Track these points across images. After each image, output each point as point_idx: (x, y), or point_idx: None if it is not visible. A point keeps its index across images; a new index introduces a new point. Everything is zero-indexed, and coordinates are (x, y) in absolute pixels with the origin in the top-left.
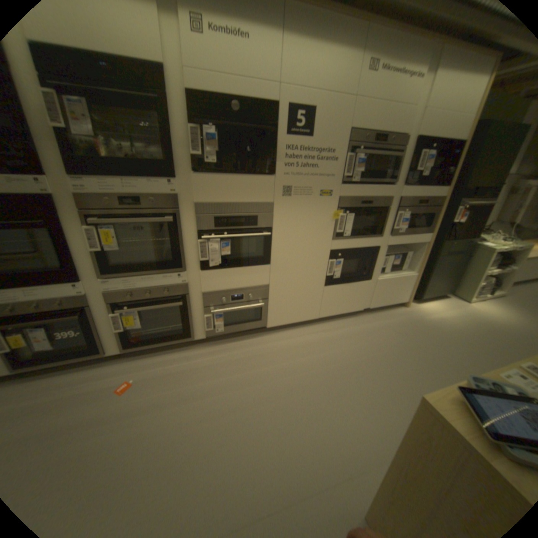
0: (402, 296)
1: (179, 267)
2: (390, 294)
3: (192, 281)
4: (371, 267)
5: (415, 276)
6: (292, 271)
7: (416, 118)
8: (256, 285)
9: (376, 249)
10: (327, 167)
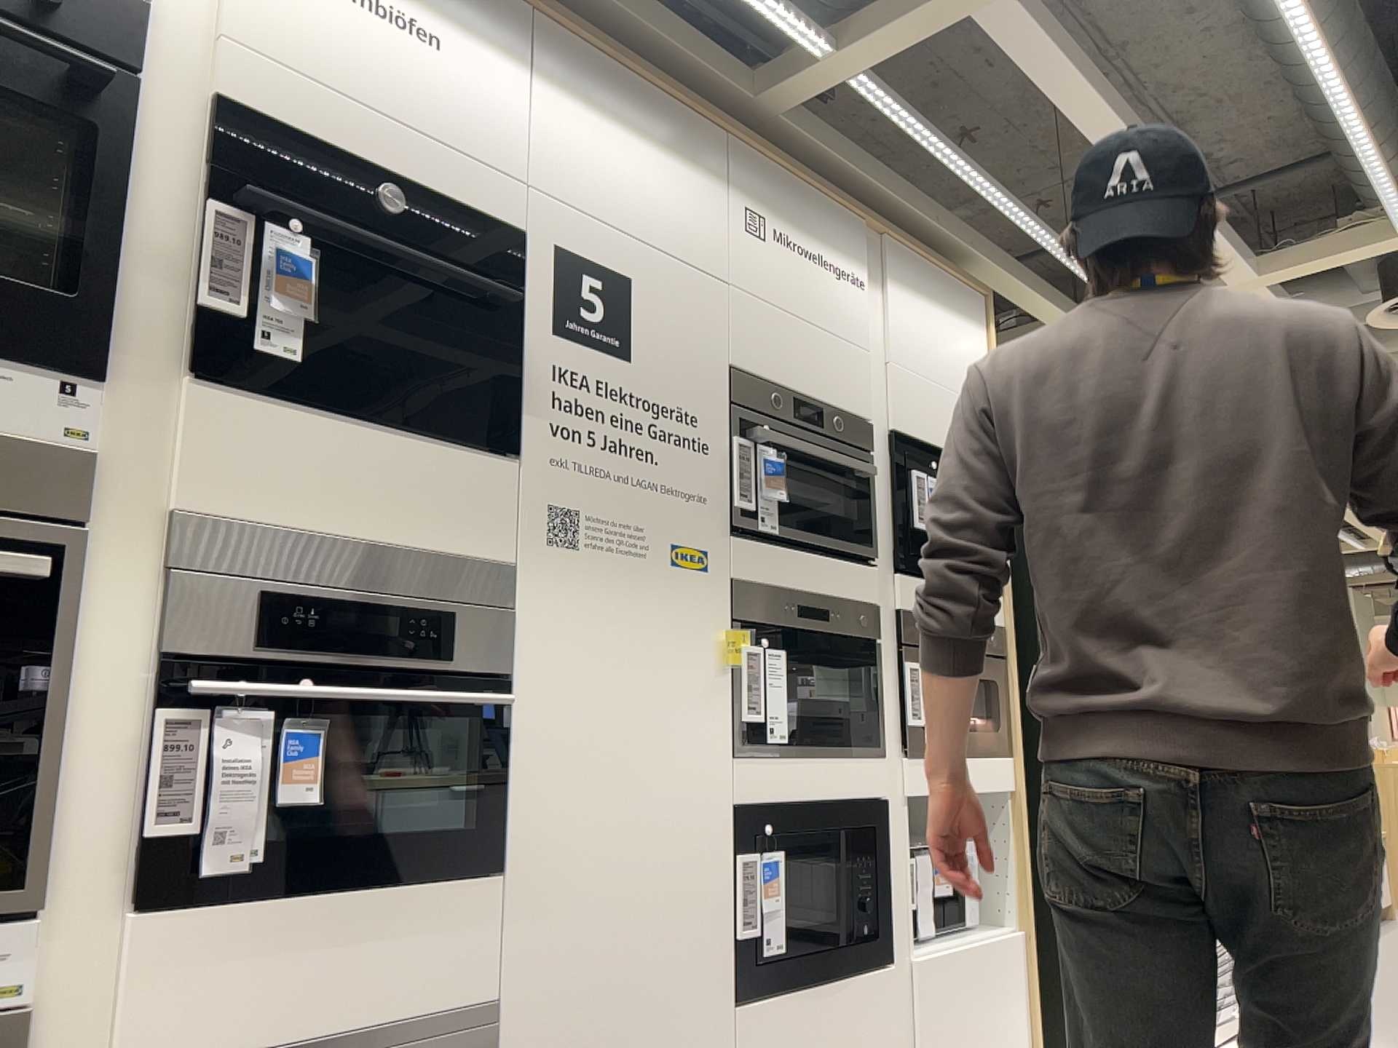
0: (1007, 1046)
1: (6, 884)
2: (971, 1040)
3: (57, 999)
4: (881, 896)
5: (1020, 944)
6: (604, 918)
7: (875, 385)
8: (440, 1007)
9: (878, 809)
10: (682, 467)
